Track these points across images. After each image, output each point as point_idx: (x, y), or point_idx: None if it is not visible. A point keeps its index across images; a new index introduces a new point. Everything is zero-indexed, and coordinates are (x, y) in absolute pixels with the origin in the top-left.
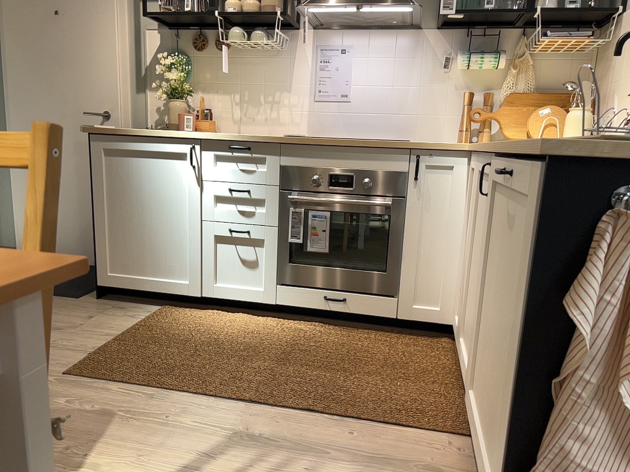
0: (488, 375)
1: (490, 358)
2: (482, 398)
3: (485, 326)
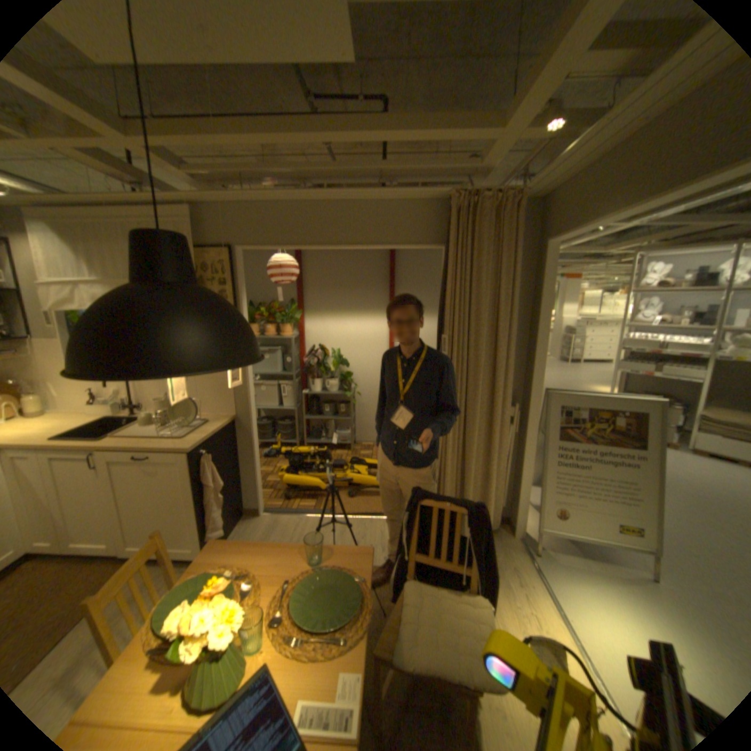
0: (140, 531)
1: (139, 524)
2: (136, 543)
3: (122, 518)
